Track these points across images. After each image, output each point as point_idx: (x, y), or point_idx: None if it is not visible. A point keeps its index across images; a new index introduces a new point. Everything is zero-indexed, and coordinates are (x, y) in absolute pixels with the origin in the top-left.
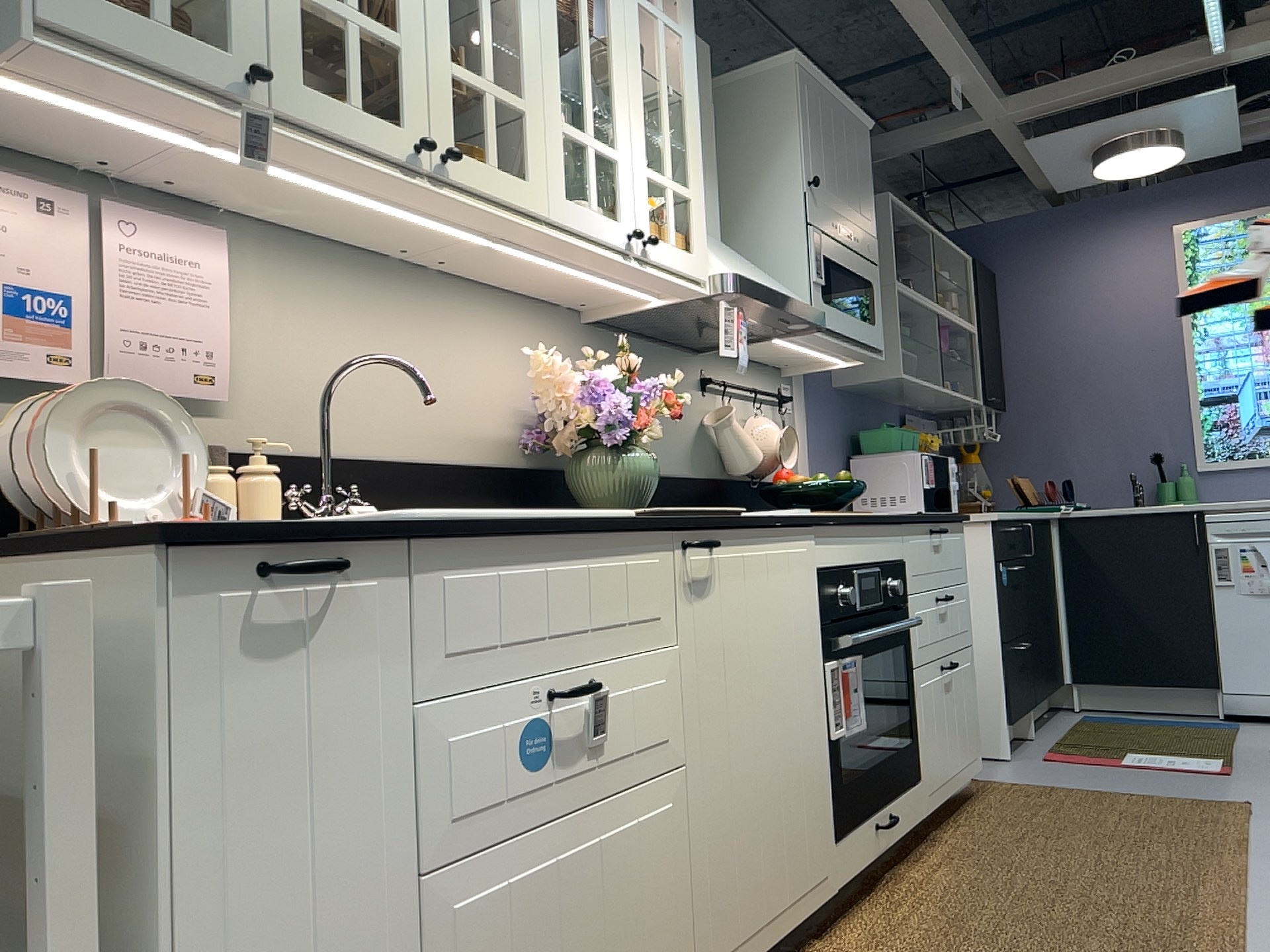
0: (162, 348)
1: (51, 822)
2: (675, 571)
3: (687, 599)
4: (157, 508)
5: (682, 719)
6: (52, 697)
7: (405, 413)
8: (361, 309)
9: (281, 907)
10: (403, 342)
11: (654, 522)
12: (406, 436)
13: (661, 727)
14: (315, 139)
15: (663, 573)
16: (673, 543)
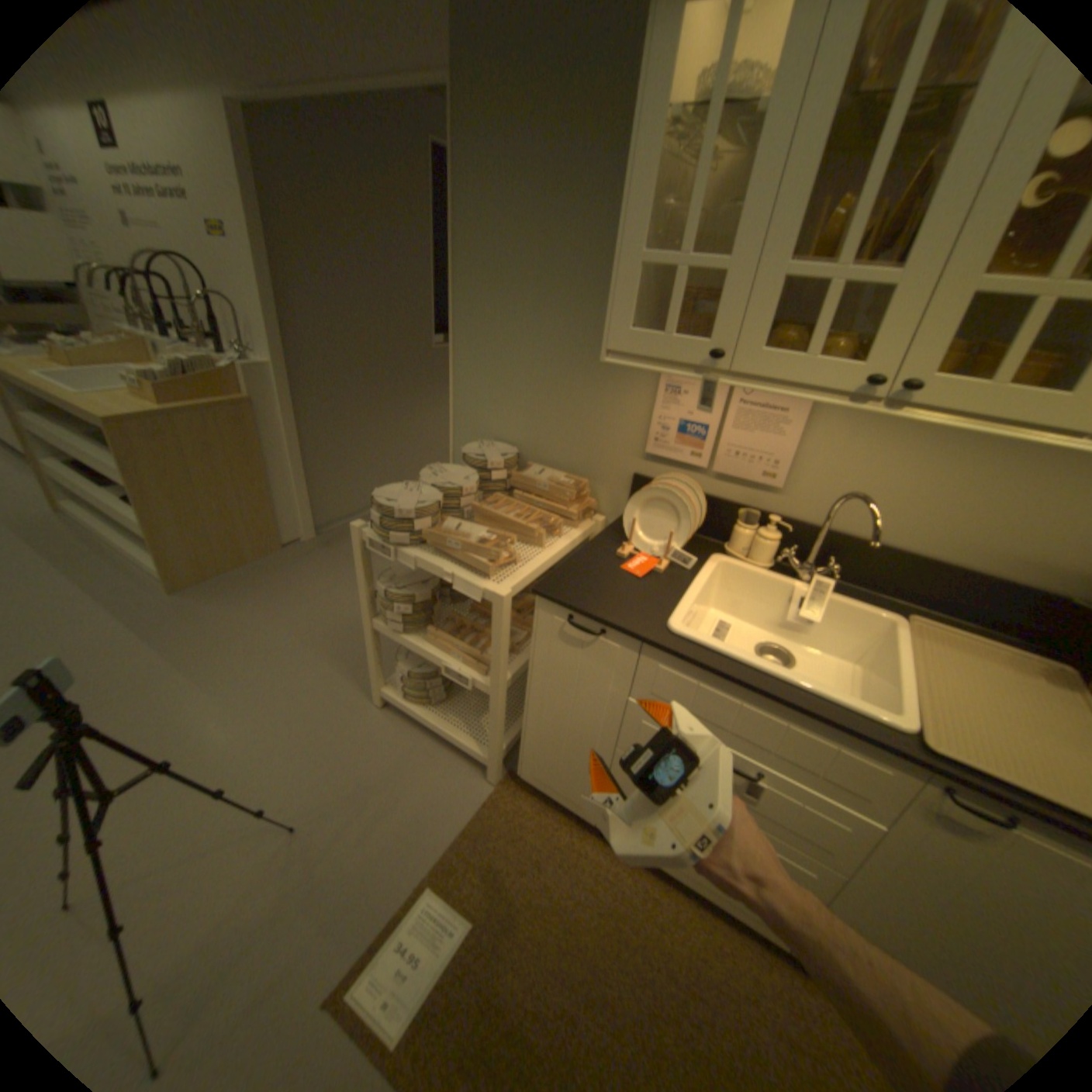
0: (747, 455)
1: (495, 647)
2: (920, 794)
3: (928, 820)
4: (651, 550)
5: (865, 862)
6: (496, 620)
7: (949, 523)
8: (939, 440)
9: (563, 711)
10: (980, 469)
11: (898, 752)
12: (940, 540)
13: (830, 844)
14: (767, 384)
15: (898, 785)
16: (932, 779)
